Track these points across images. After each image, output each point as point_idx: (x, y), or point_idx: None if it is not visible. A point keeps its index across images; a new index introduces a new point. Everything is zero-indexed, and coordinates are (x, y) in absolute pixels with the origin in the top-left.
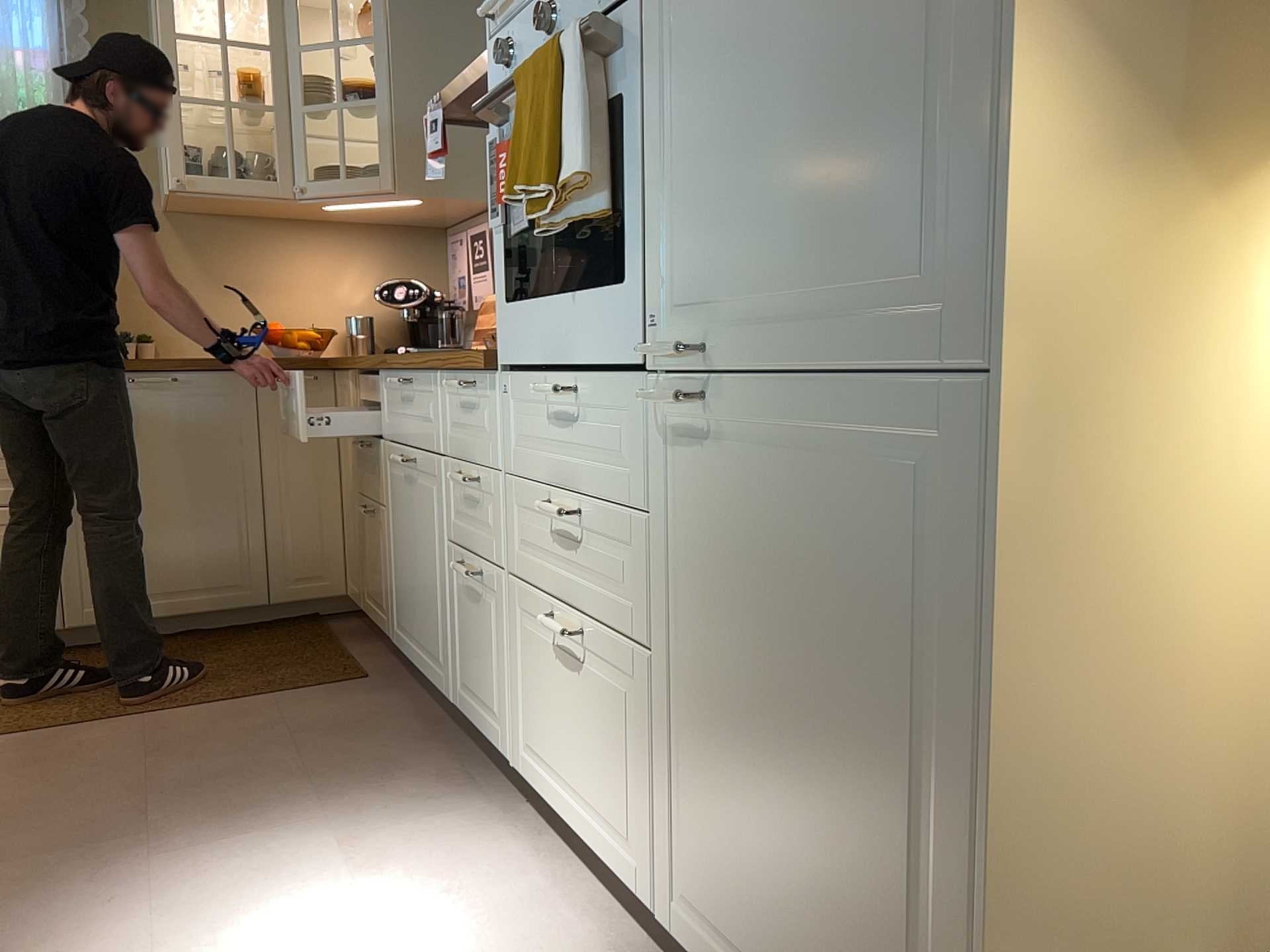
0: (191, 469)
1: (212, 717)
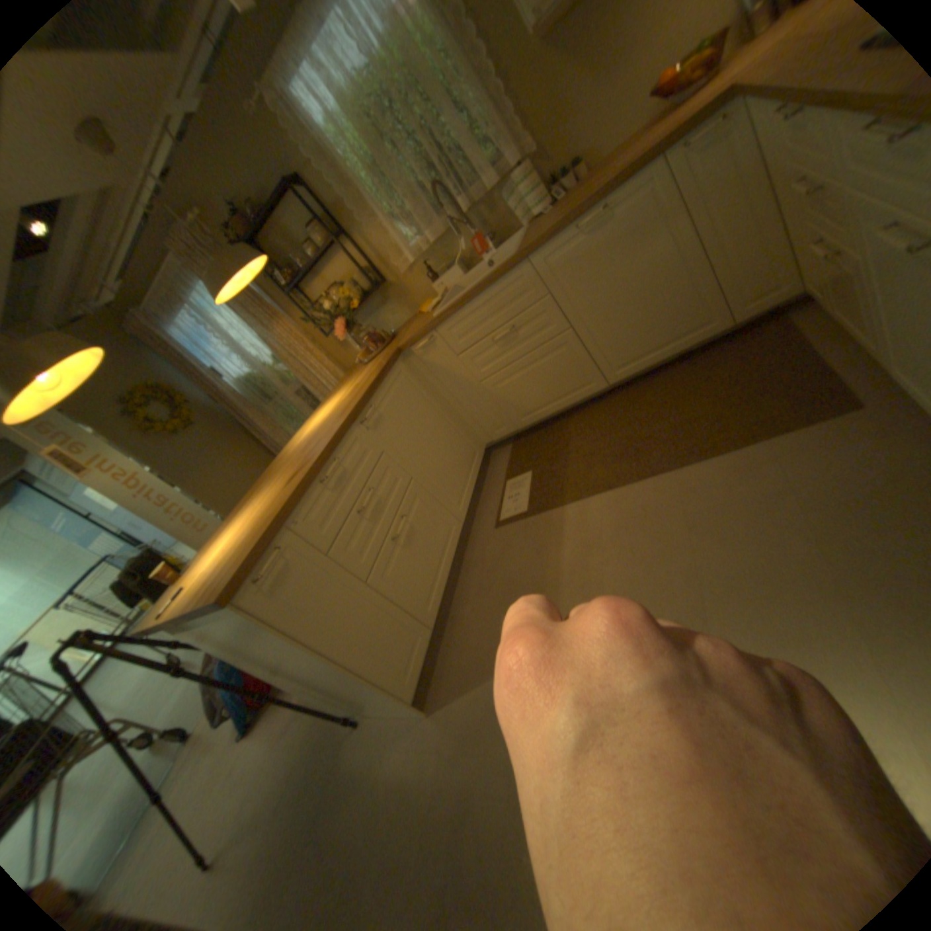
0: (644, 262)
1: (726, 471)
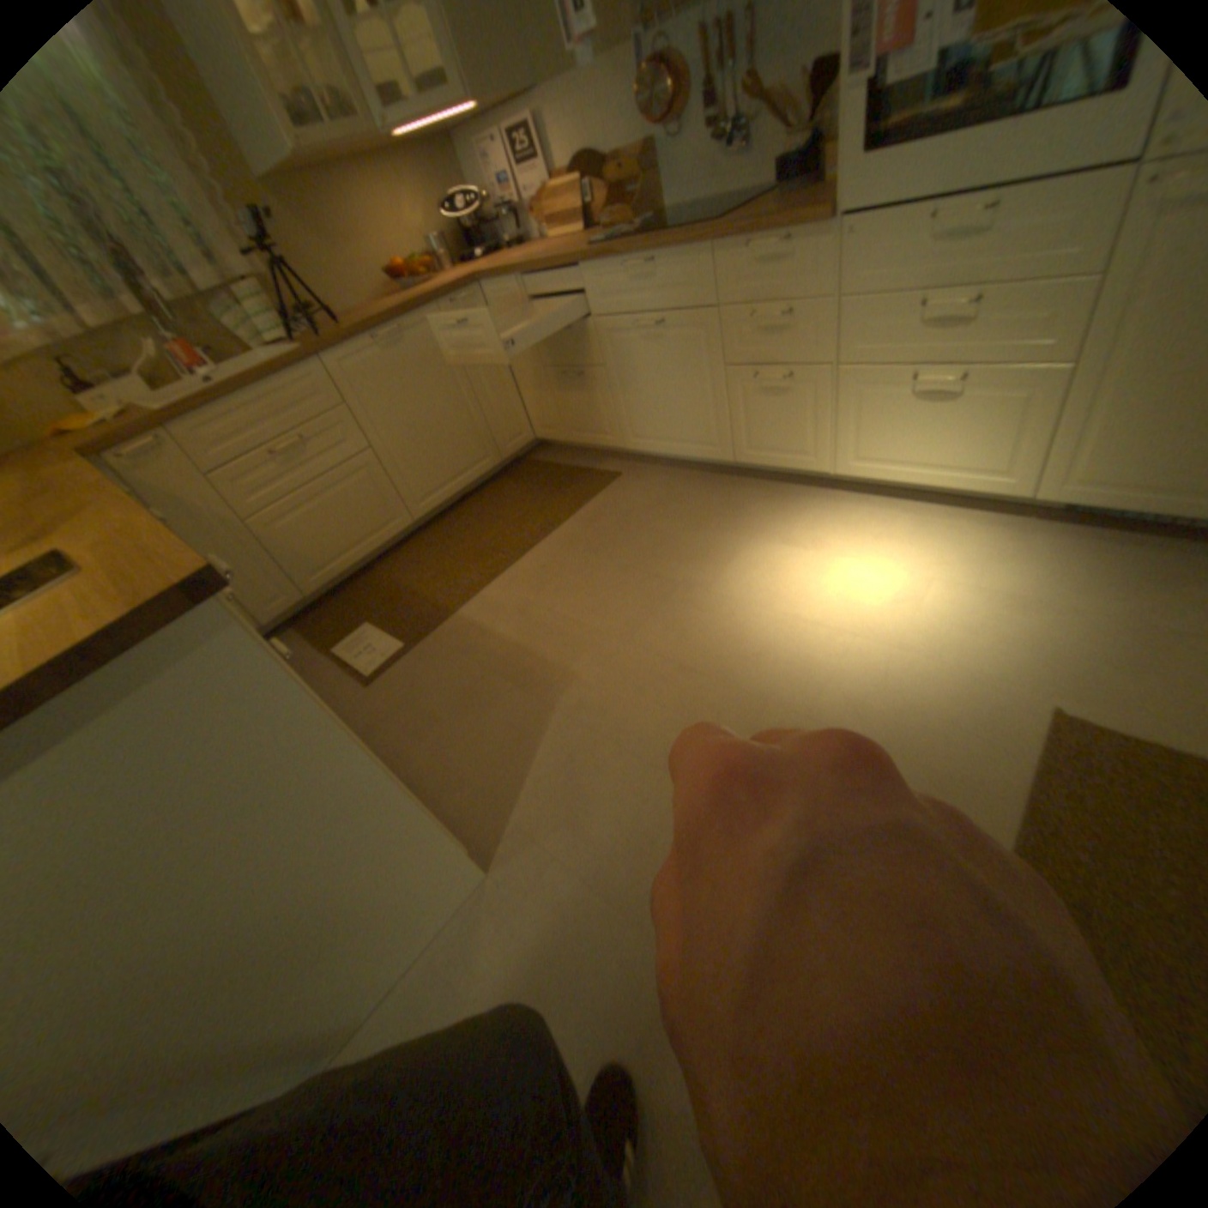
0: (431, 389)
1: (578, 524)
